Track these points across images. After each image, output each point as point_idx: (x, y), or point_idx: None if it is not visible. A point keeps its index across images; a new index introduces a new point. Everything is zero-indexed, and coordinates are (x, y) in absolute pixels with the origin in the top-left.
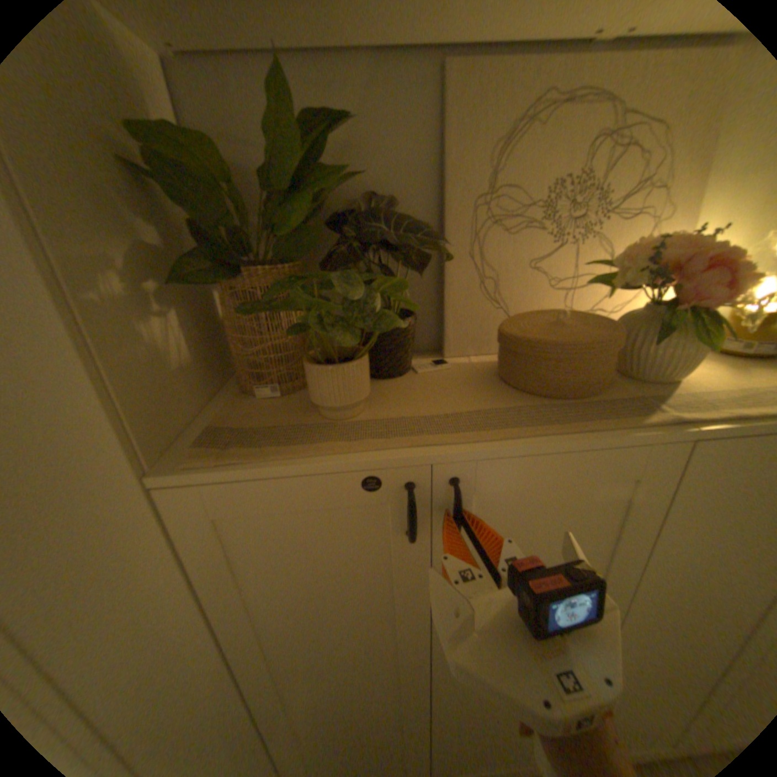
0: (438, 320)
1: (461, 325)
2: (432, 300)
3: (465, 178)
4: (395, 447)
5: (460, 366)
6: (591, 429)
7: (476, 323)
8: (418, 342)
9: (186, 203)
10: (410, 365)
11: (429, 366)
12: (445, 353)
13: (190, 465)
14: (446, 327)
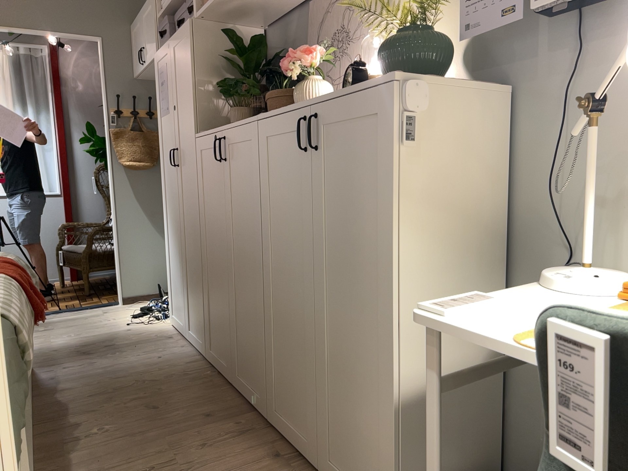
0: None
1: None
2: None
3: (311, 42)
4: (220, 127)
5: None
6: (245, 119)
7: None
8: None
9: (237, 69)
10: None
11: None
12: None
13: (200, 132)
14: None
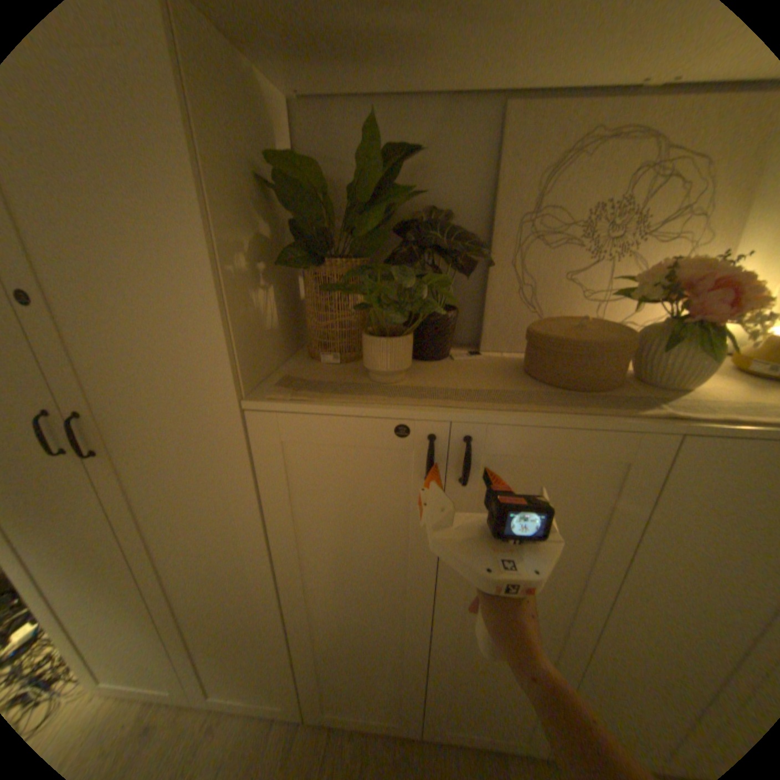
0: (480, 319)
1: (498, 325)
2: (475, 301)
3: (514, 199)
4: (424, 405)
5: (492, 359)
6: (589, 413)
7: (512, 324)
8: (460, 336)
9: (293, 209)
10: (448, 353)
11: (465, 356)
12: (482, 347)
13: (274, 397)
14: (485, 325)
